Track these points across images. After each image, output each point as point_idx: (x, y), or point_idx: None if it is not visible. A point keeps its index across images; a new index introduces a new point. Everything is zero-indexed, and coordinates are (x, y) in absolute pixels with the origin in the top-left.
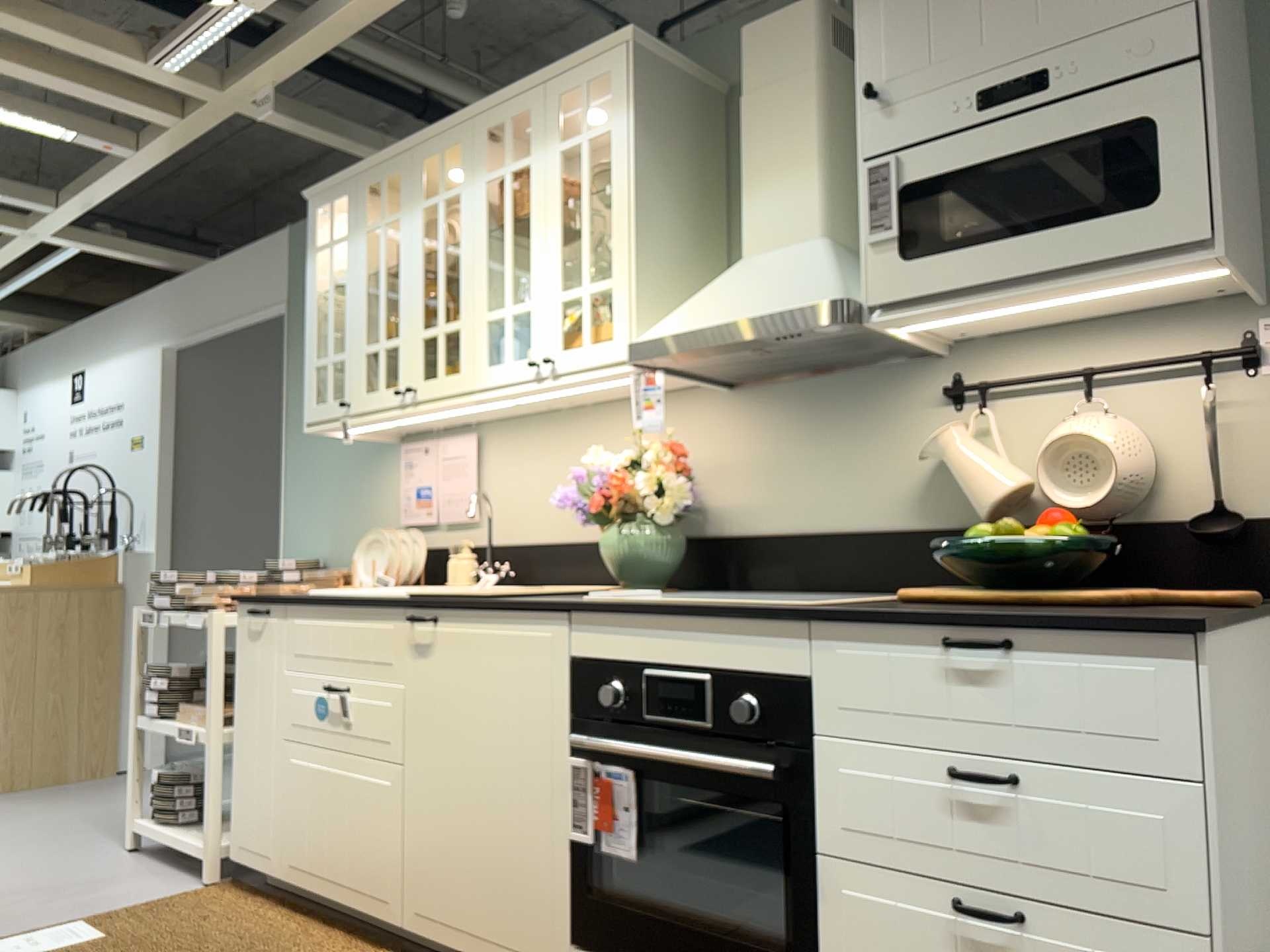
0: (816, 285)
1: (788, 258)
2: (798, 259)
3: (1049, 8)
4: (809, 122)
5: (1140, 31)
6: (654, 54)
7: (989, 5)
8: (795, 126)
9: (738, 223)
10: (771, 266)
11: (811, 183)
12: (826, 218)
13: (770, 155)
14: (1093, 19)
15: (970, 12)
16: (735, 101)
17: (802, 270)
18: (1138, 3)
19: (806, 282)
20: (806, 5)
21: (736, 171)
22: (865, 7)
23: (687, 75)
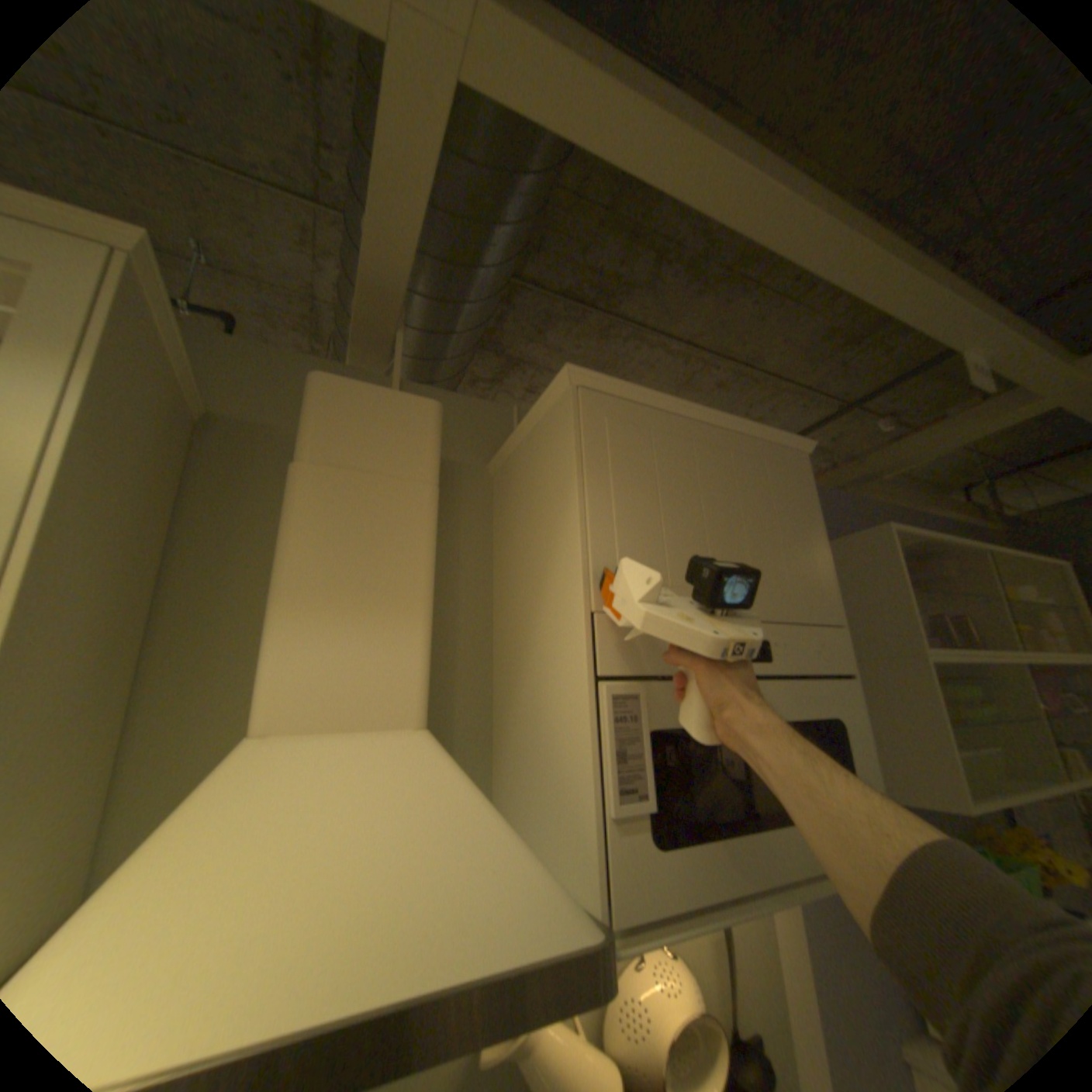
0: (517, 878)
1: (386, 768)
2: (414, 779)
3: (762, 580)
4: (419, 548)
5: (823, 636)
6: (152, 303)
7: (716, 548)
8: (396, 545)
9: (176, 618)
10: (357, 784)
11: (413, 637)
12: (427, 694)
13: (347, 570)
14: (793, 609)
15: (702, 546)
16: (216, 436)
17: (447, 816)
18: (817, 611)
19: (485, 862)
20: (427, 403)
21: (194, 534)
22: (594, 474)
23: (175, 368)
